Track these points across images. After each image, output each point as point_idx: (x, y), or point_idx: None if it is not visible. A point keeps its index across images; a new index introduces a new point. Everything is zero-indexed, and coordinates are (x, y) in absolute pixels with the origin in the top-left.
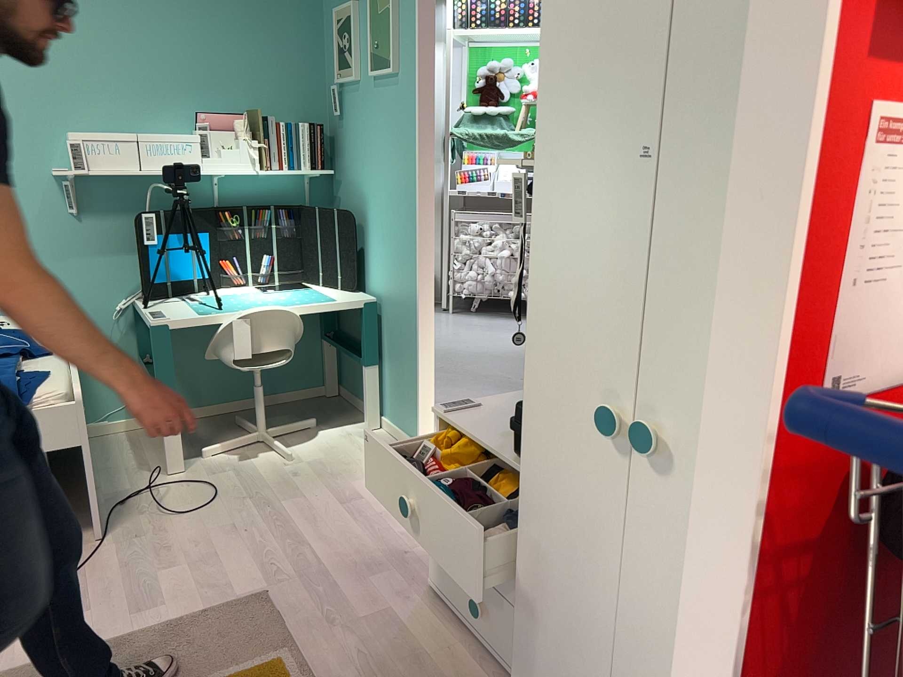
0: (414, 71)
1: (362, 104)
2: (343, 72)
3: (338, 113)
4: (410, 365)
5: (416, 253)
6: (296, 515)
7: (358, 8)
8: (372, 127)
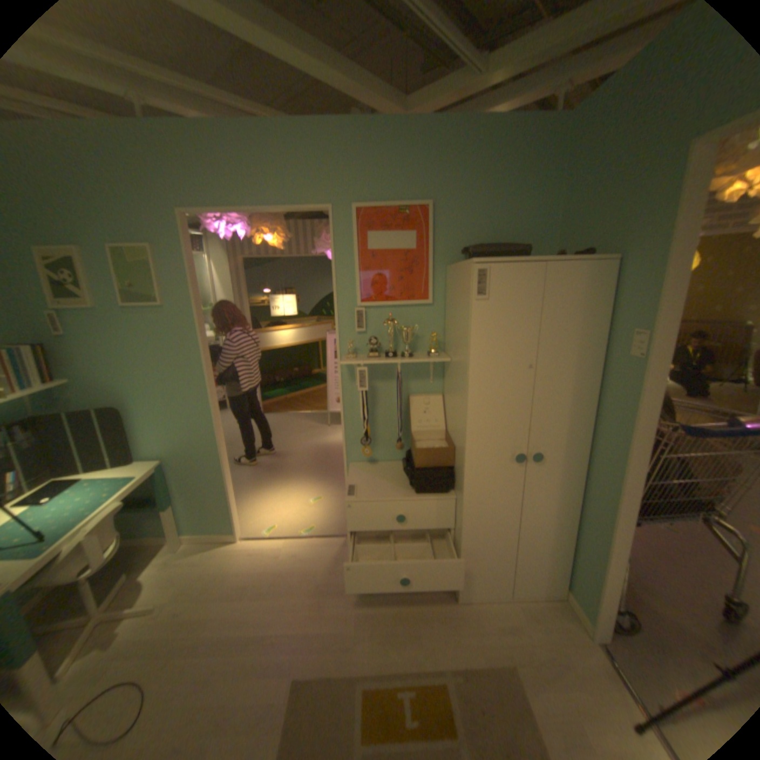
0: (189, 306)
1: (102, 326)
2: (62, 300)
3: (61, 333)
4: (213, 492)
5: (210, 421)
6: (227, 633)
7: (81, 251)
8: (125, 343)
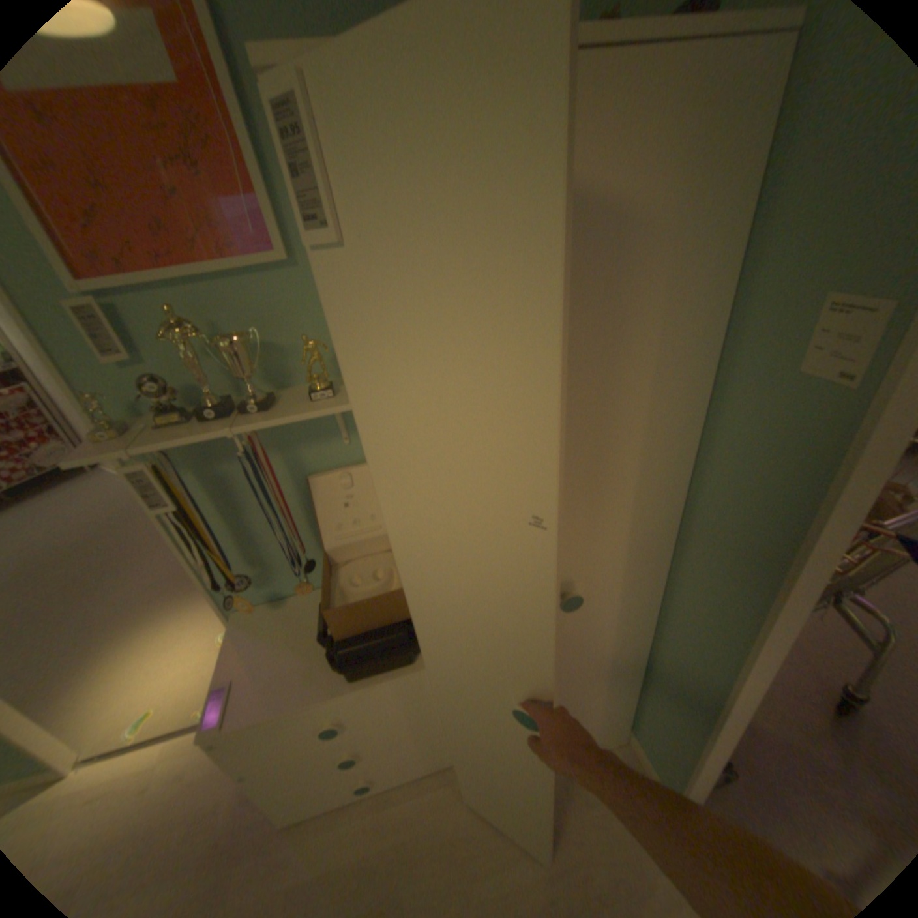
0: None
1: None
2: None
3: None
4: None
5: None
6: None
7: None
8: None
